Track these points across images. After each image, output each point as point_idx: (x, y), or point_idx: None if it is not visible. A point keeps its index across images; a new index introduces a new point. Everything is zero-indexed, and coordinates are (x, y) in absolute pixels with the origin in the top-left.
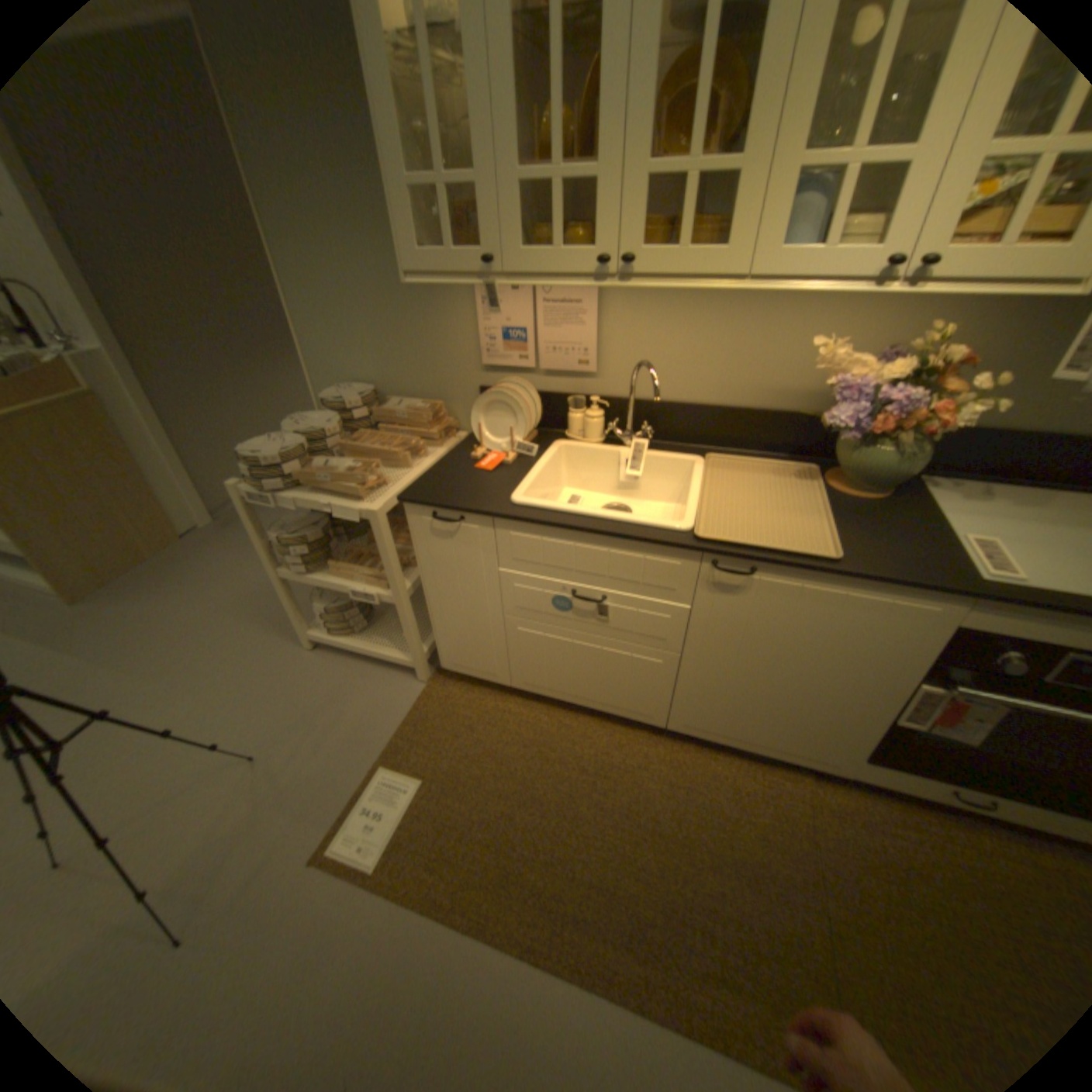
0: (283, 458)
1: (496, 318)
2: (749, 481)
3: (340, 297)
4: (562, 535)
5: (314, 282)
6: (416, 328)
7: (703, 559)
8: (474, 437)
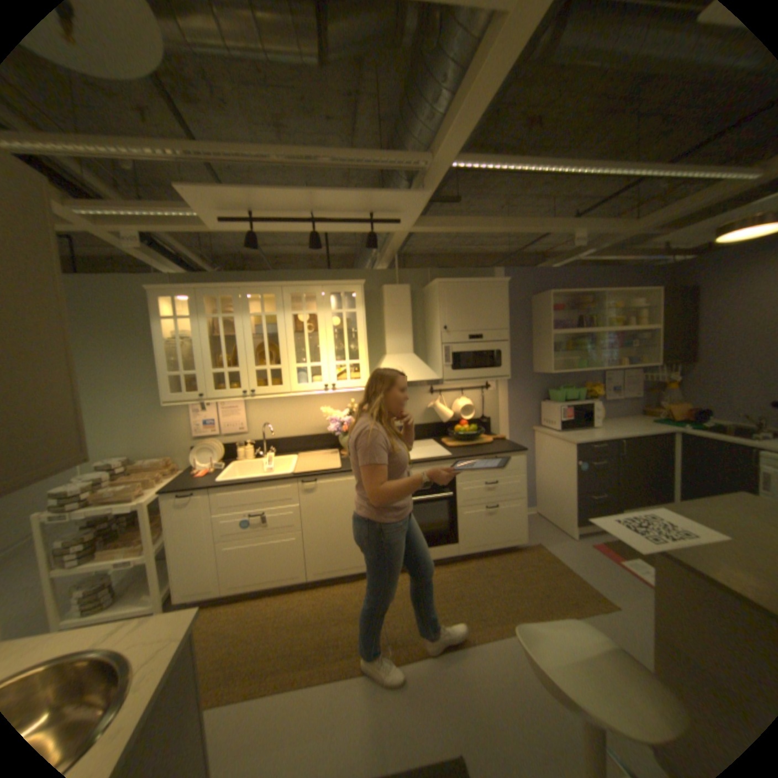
0: (81, 491)
1: (201, 416)
2: (315, 458)
3: (112, 417)
4: (241, 488)
5: (96, 412)
6: (157, 426)
7: (298, 481)
8: (189, 469)
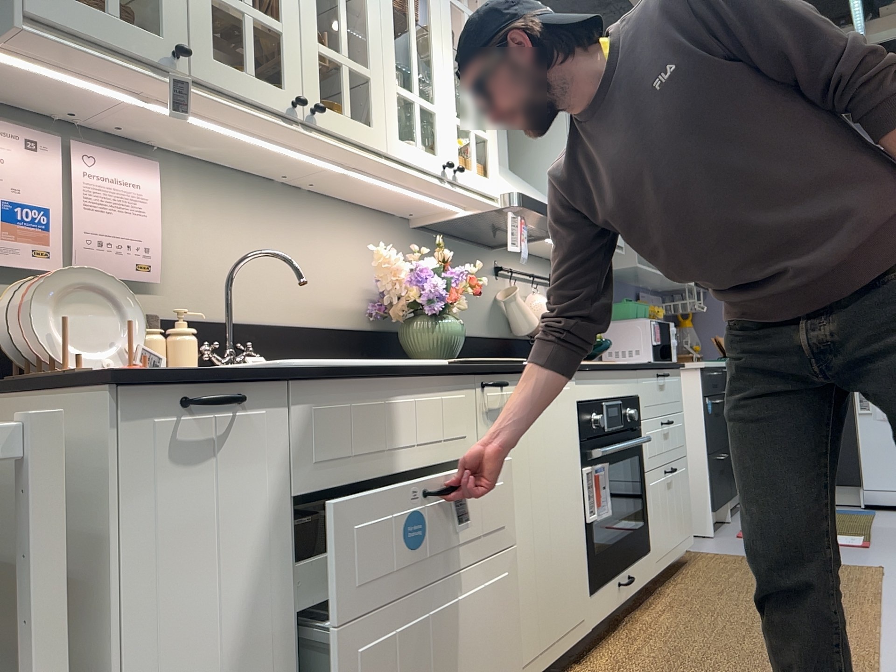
0: None
1: None
2: None
3: None
4: (367, 389)
5: None
6: None
7: (475, 383)
8: None
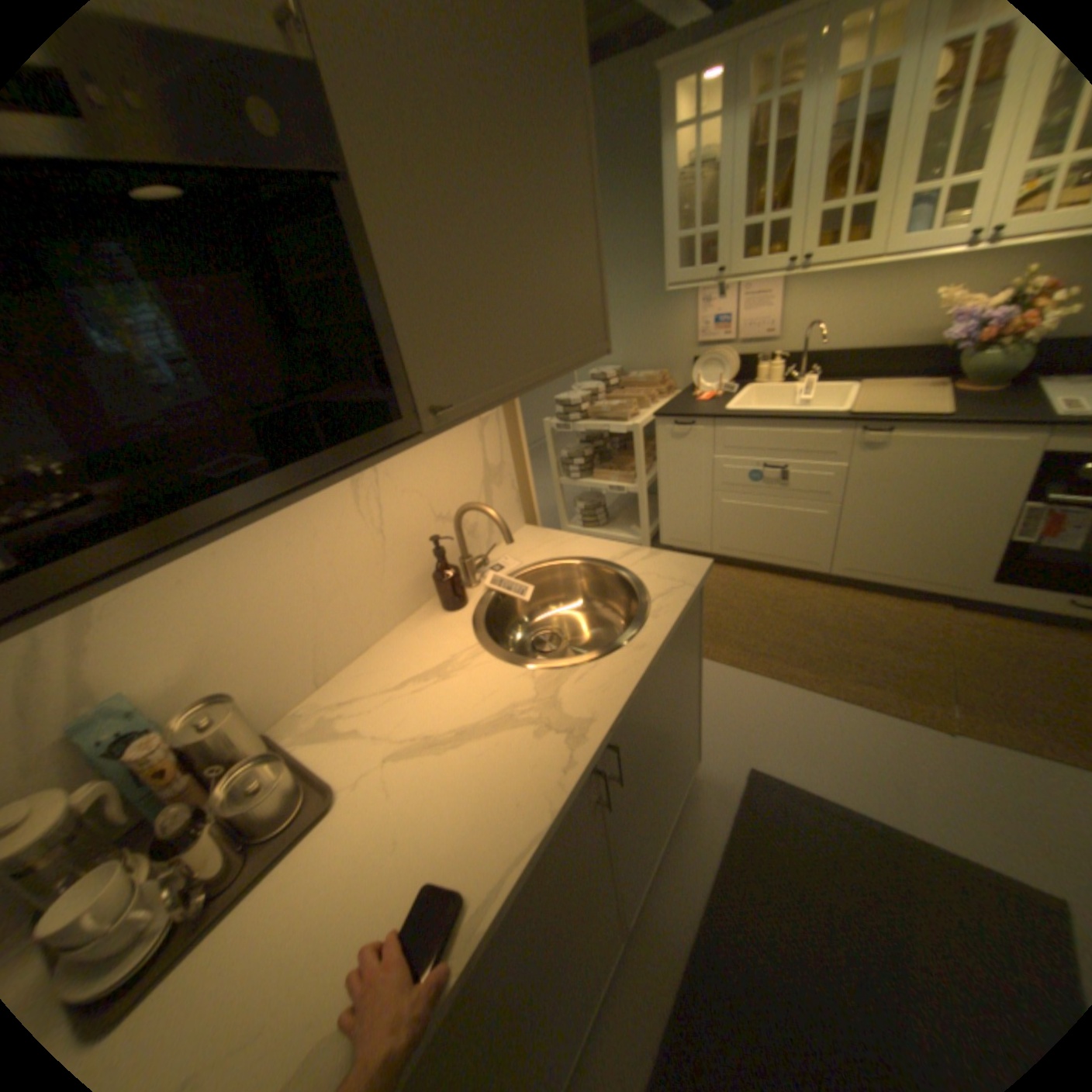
0: (581, 401)
1: (712, 310)
2: (895, 391)
3: None
4: (761, 425)
5: None
6: (655, 324)
7: (857, 427)
8: (690, 389)
